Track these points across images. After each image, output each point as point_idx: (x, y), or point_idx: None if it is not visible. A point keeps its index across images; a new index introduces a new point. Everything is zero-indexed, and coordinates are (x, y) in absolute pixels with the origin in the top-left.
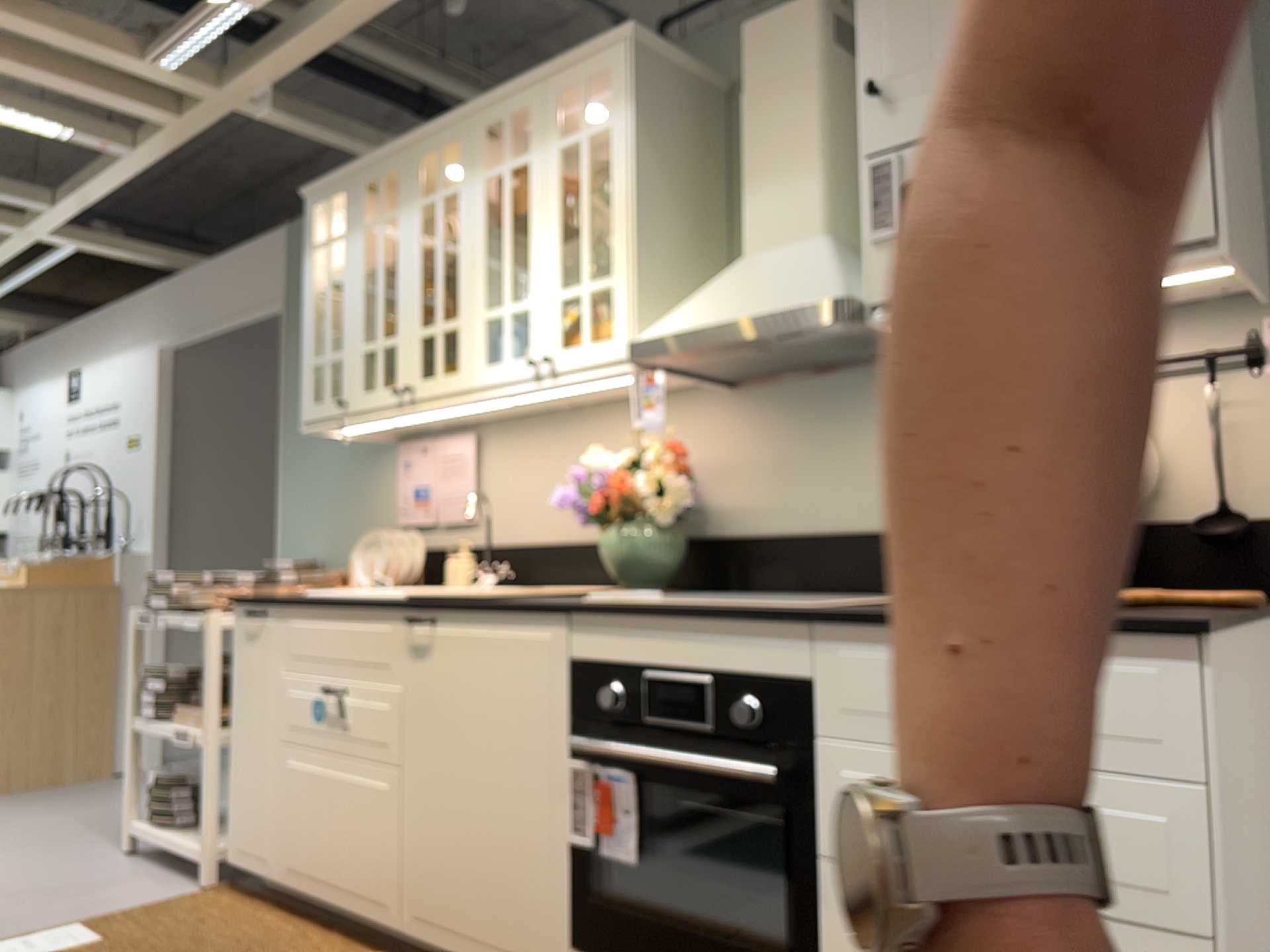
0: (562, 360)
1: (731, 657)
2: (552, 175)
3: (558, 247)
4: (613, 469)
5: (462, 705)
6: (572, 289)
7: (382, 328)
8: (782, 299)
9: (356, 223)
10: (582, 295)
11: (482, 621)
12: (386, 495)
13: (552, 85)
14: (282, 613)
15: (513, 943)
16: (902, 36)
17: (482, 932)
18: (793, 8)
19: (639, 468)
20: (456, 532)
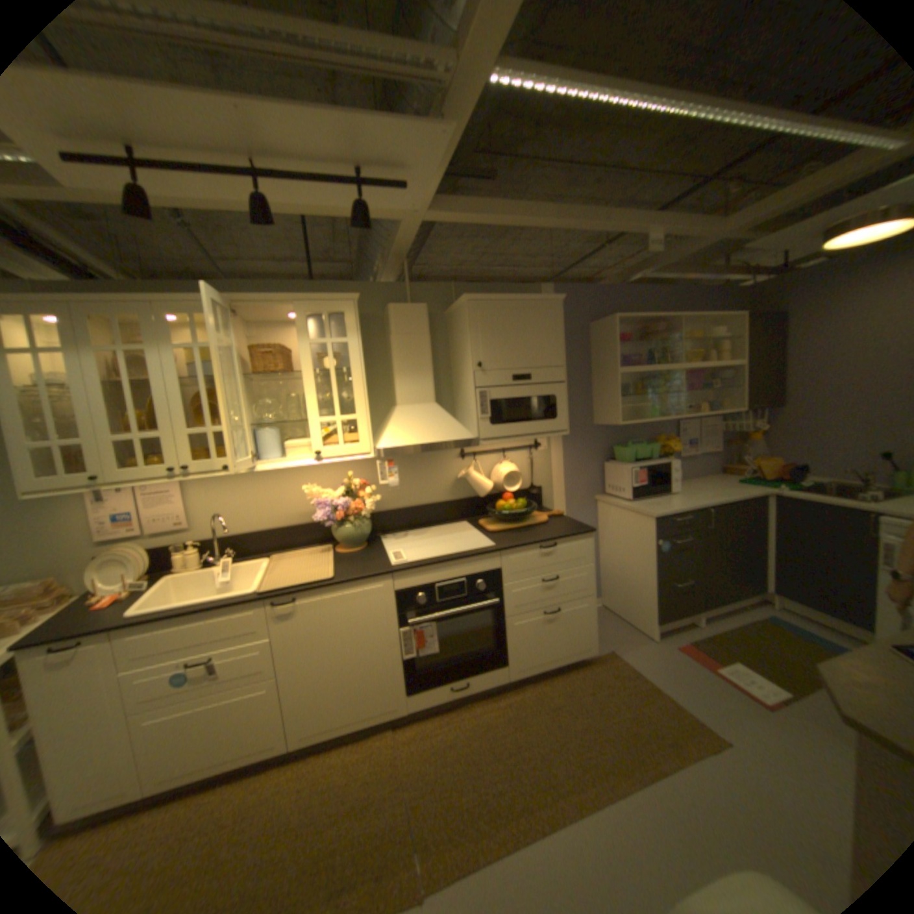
0: (327, 453)
1: (472, 569)
2: (308, 356)
3: (318, 395)
4: (325, 494)
5: (326, 631)
6: (330, 418)
7: (124, 421)
8: (450, 436)
9: (83, 342)
10: (338, 422)
11: (336, 589)
12: (70, 522)
13: (301, 305)
14: (110, 636)
15: (374, 712)
16: (488, 349)
17: (353, 718)
18: (417, 306)
19: (351, 495)
20: (168, 536)
